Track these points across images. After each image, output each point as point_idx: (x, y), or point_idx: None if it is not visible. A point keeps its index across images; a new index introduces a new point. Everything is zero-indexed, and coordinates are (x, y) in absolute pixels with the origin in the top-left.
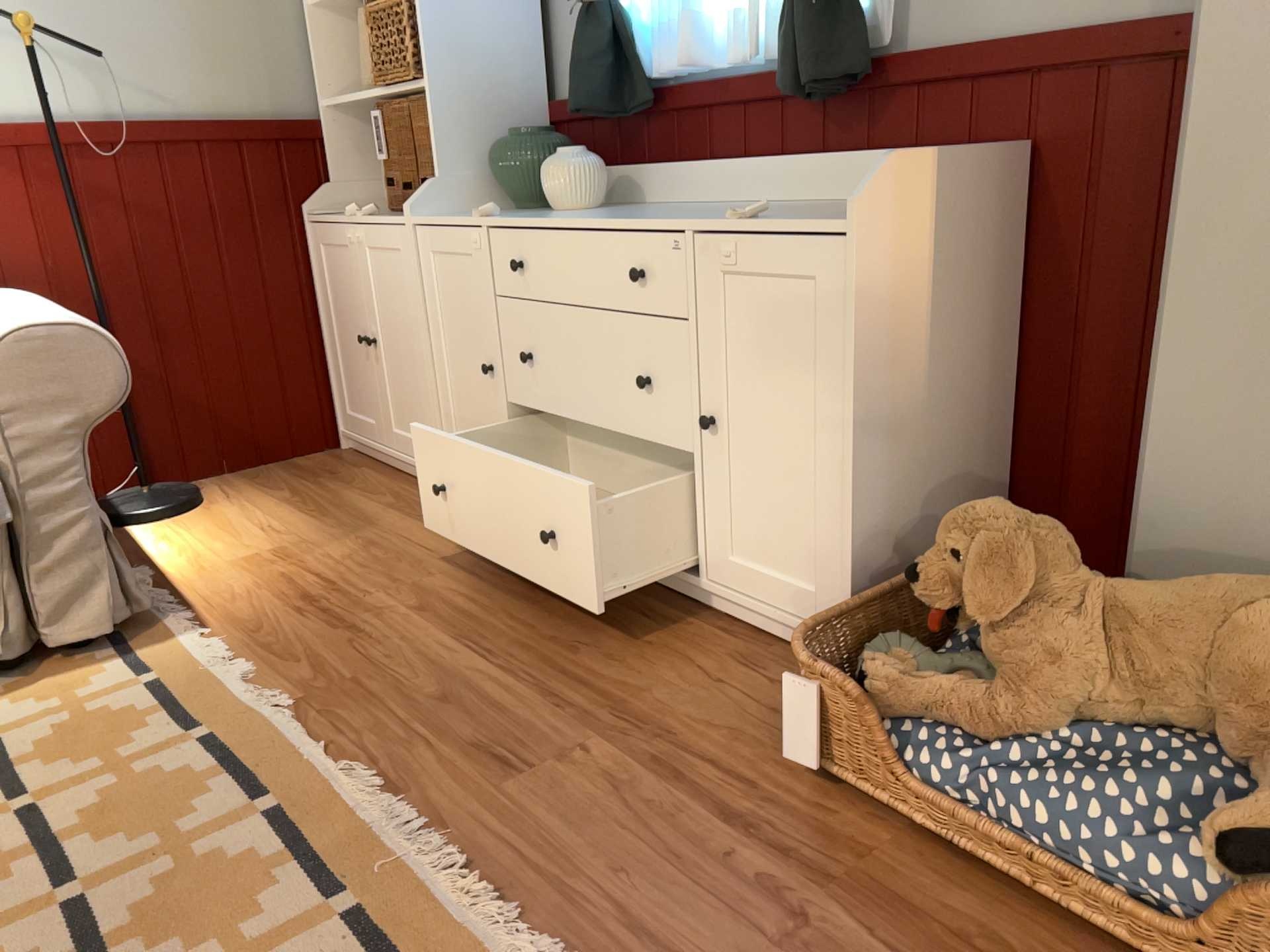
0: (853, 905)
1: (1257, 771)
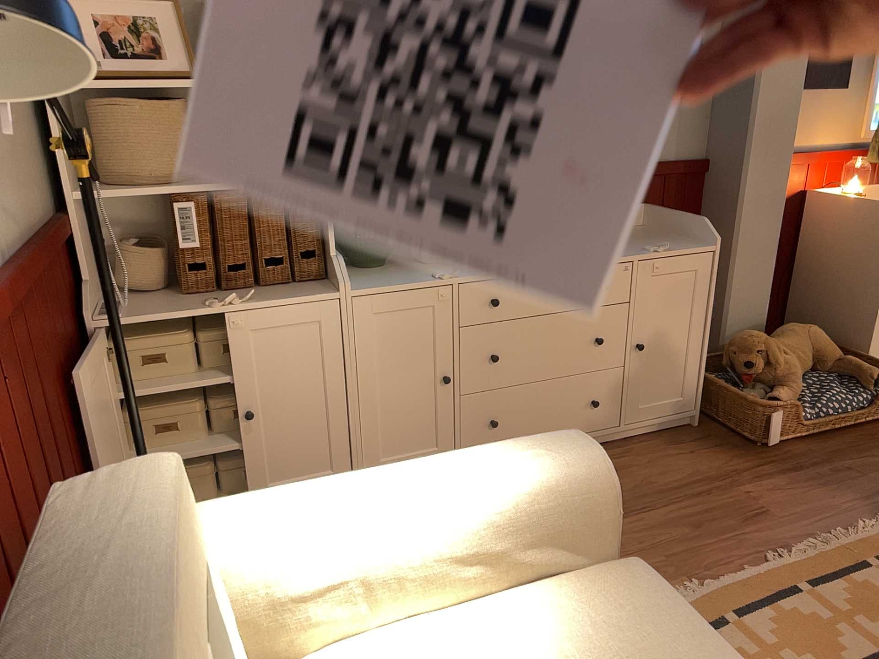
0: (840, 459)
1: (833, 370)
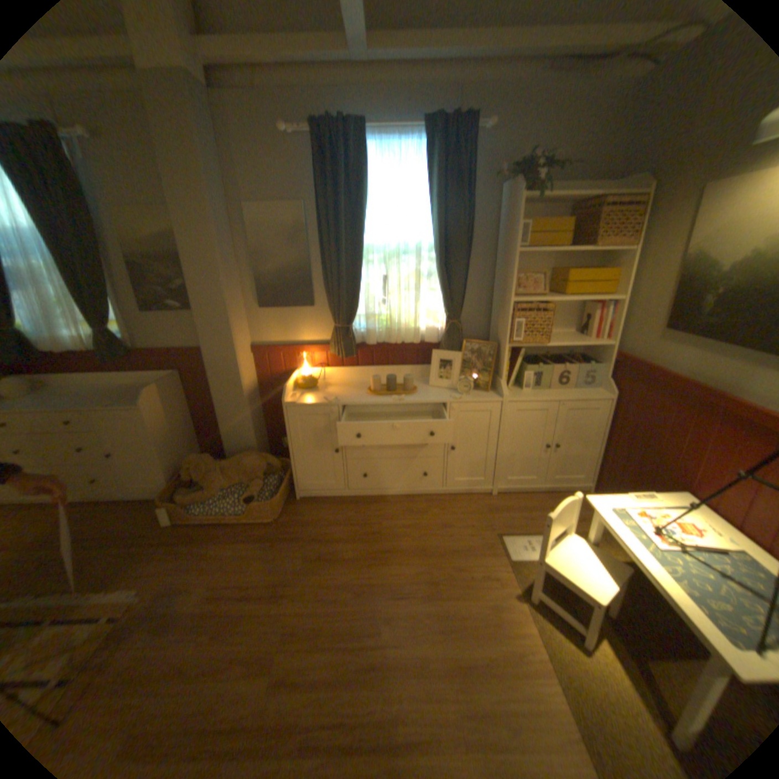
0: (186, 547)
1: (249, 487)
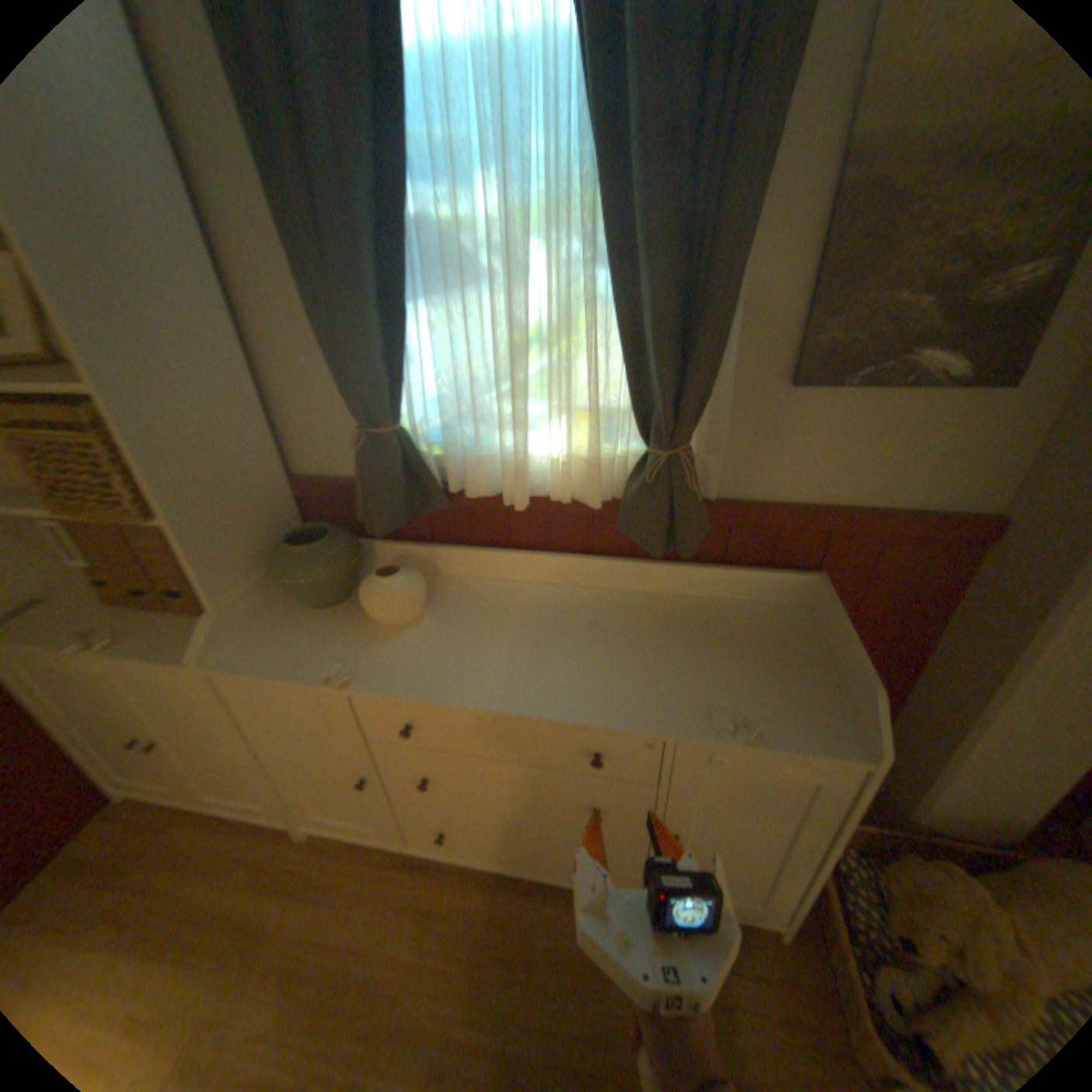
0: None
1: None
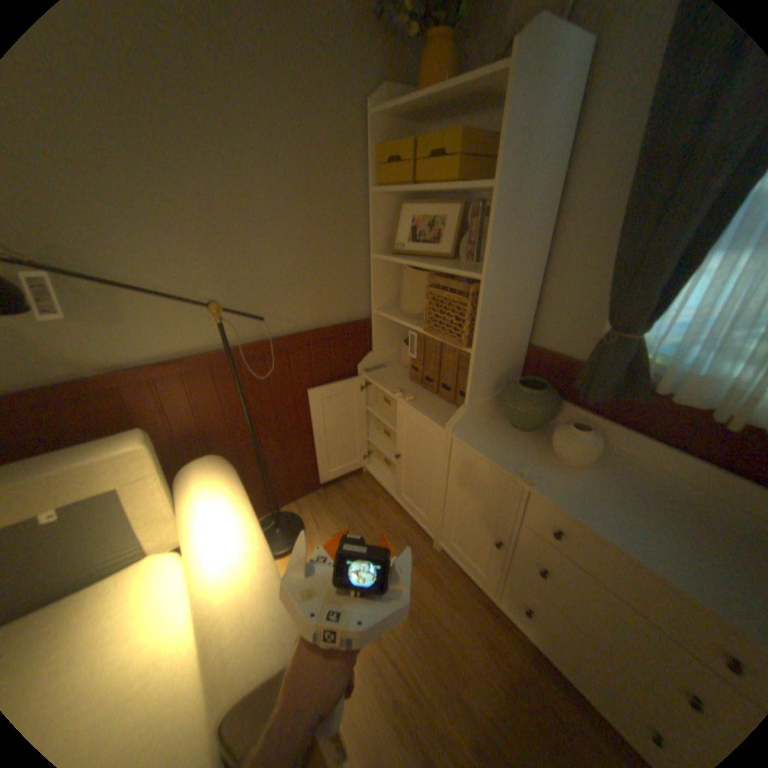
0: None
1: None
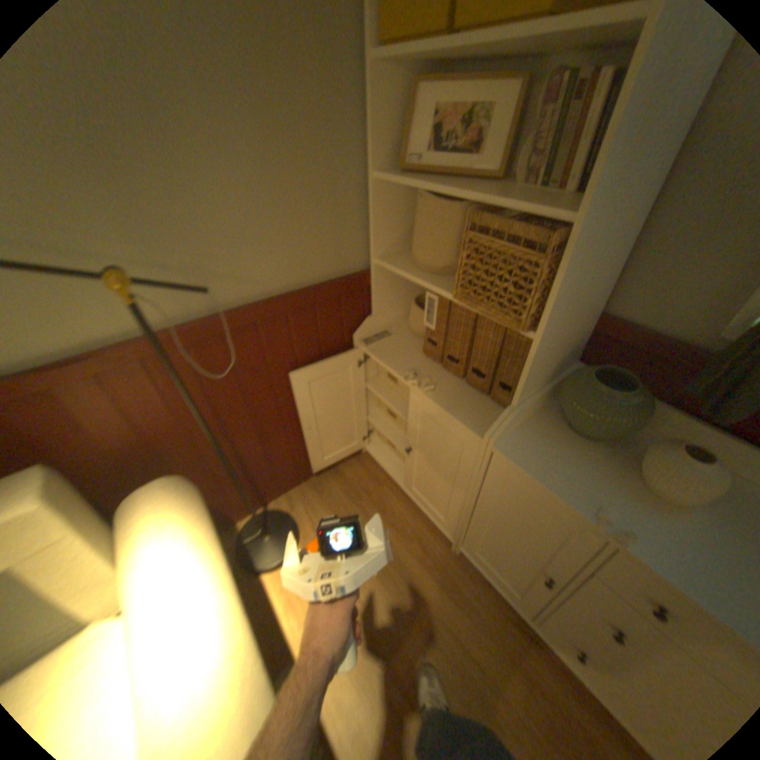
0: None
1: None
